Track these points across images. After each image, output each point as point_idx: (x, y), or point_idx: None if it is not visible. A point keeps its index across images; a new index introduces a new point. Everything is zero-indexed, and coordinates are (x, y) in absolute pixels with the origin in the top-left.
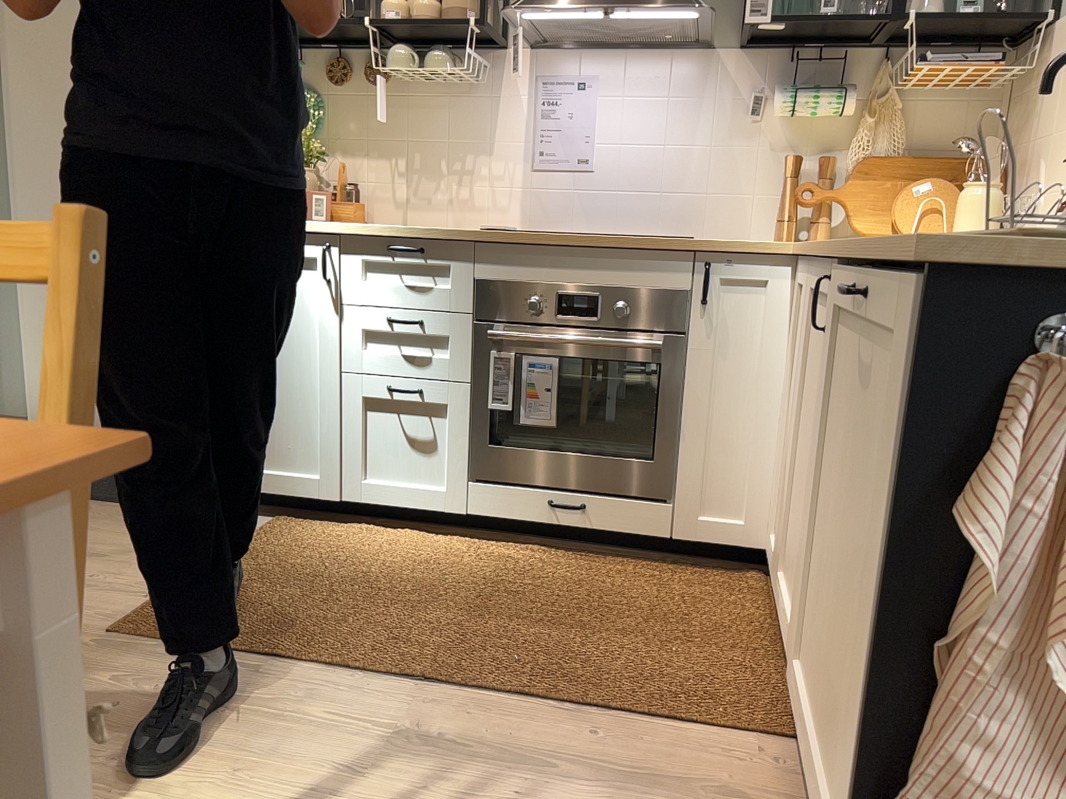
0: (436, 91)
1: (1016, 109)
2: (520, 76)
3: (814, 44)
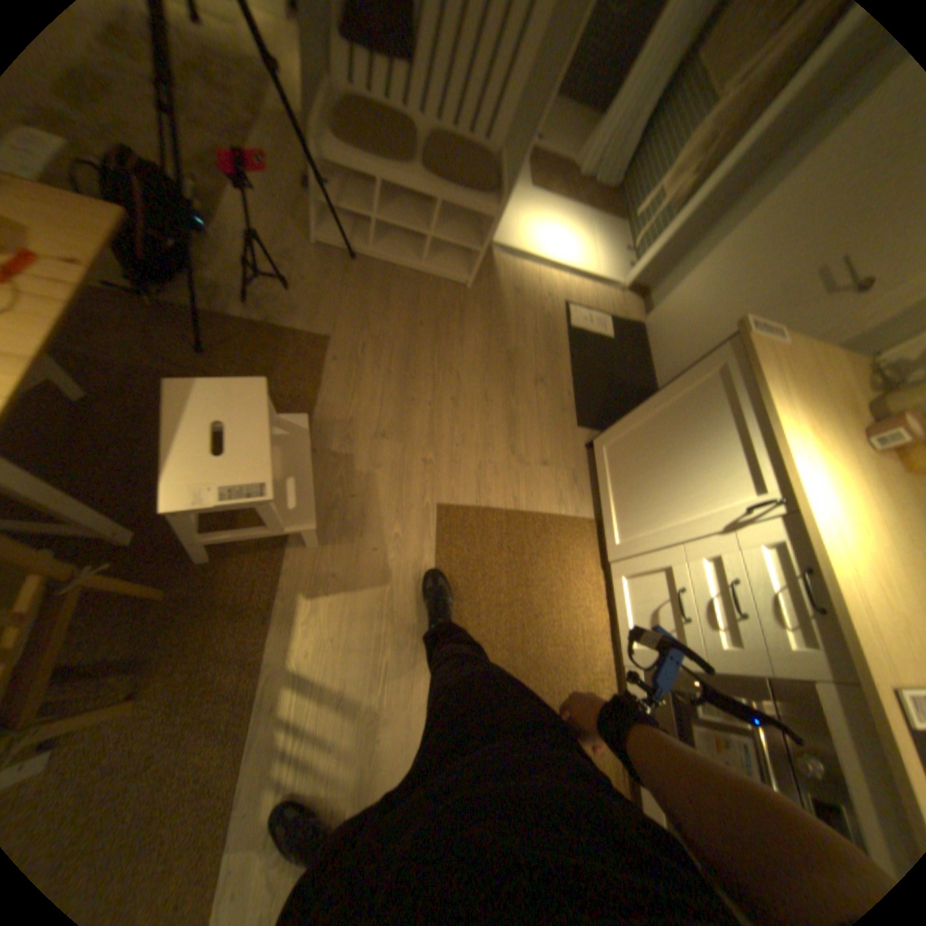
0: None
1: None
2: None
3: None
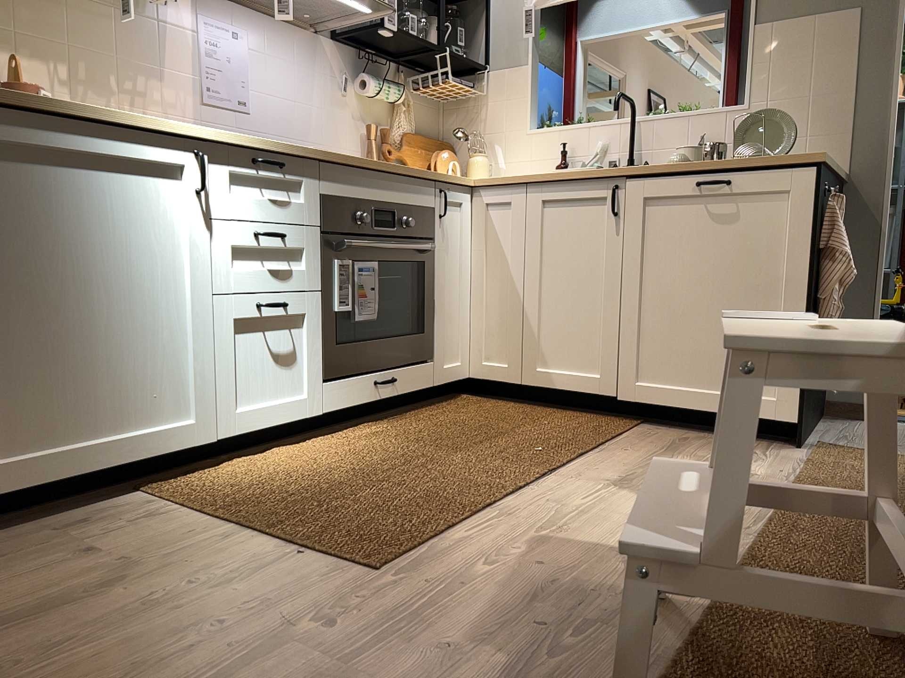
0: (102, 2)
1: (456, 115)
2: (187, 13)
3: (371, 51)
